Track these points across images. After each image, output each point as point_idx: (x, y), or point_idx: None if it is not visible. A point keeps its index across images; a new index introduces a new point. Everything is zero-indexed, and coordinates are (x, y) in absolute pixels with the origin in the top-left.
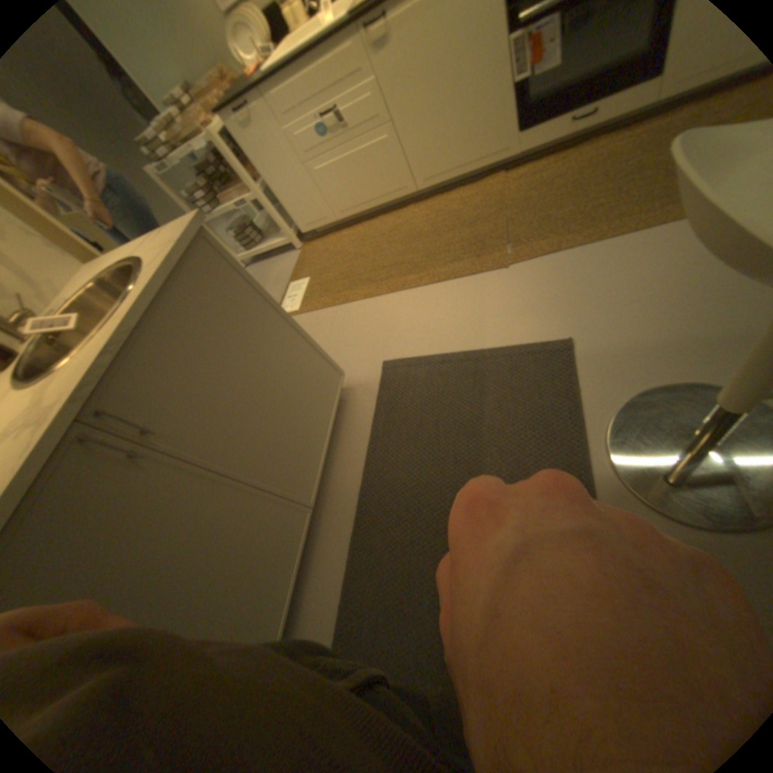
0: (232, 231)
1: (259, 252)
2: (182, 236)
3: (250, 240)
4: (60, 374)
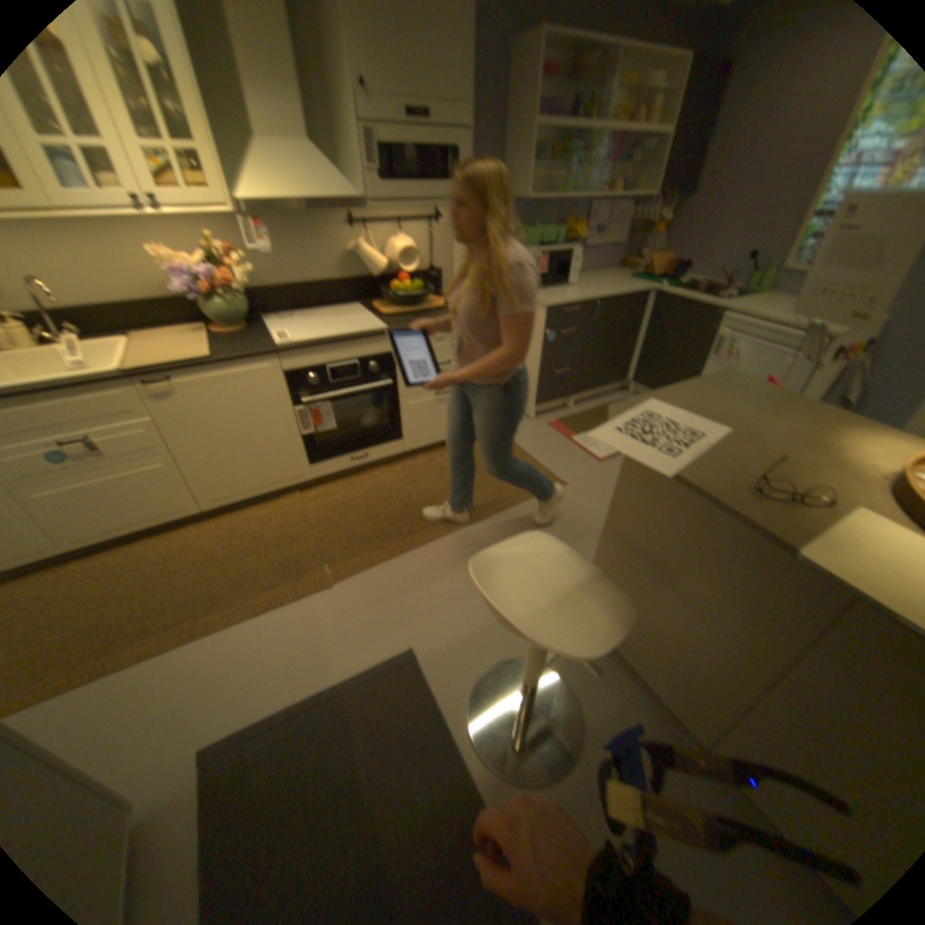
0: None
1: None
2: None
3: None
4: None
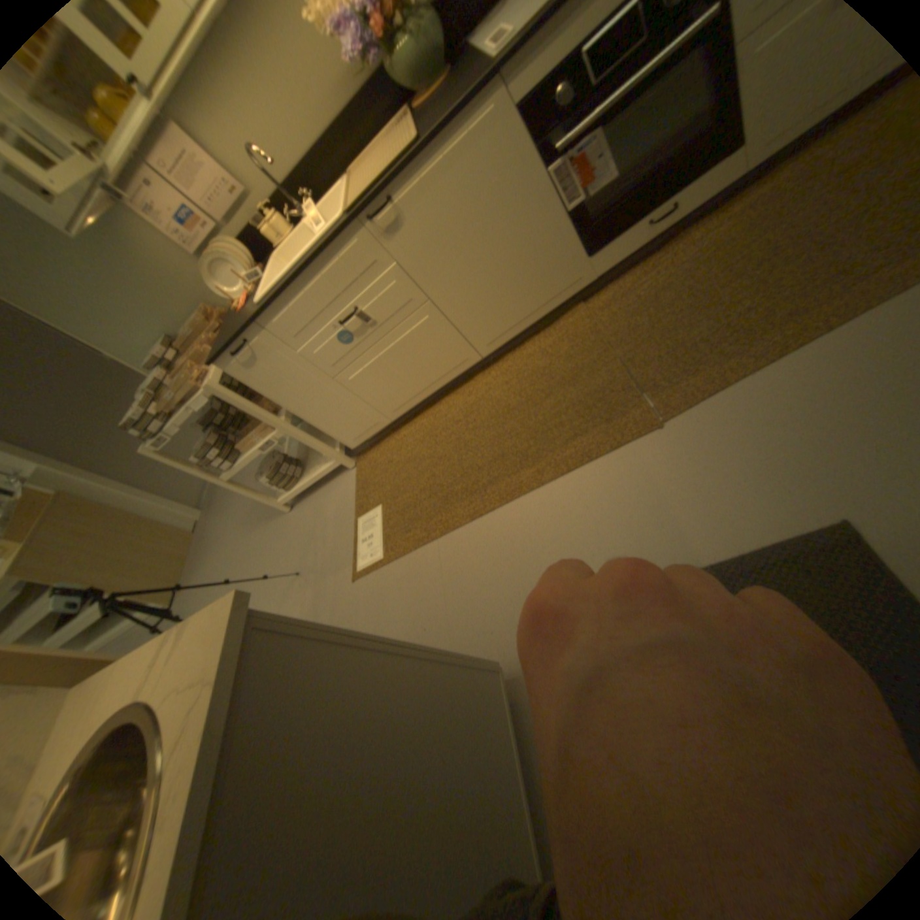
0: (268, 474)
1: (306, 486)
2: (226, 657)
3: (292, 476)
4: None
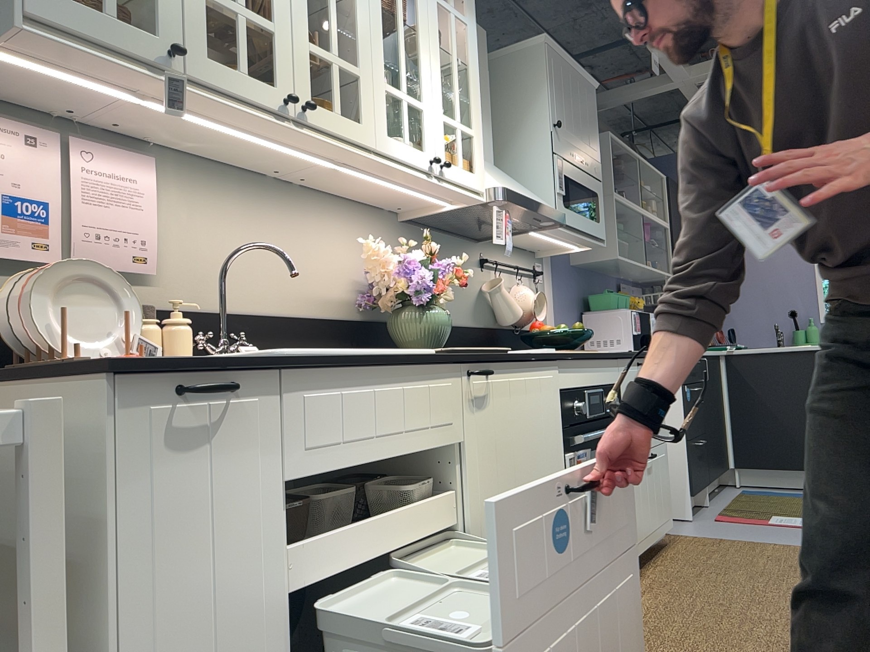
0: None
1: None
2: None
3: None
4: None
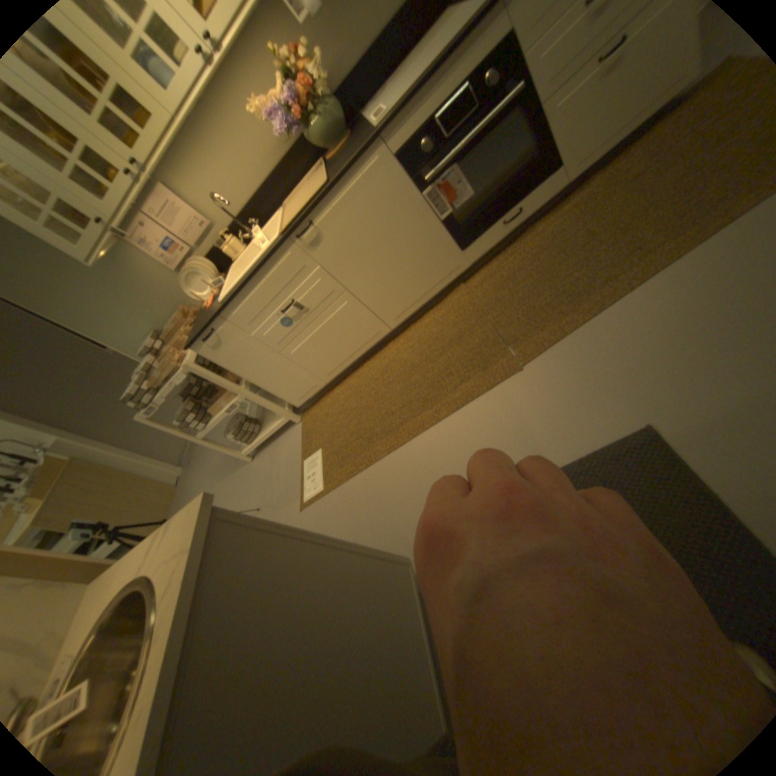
0: (233, 432)
1: (264, 439)
2: (198, 535)
3: (252, 433)
4: None
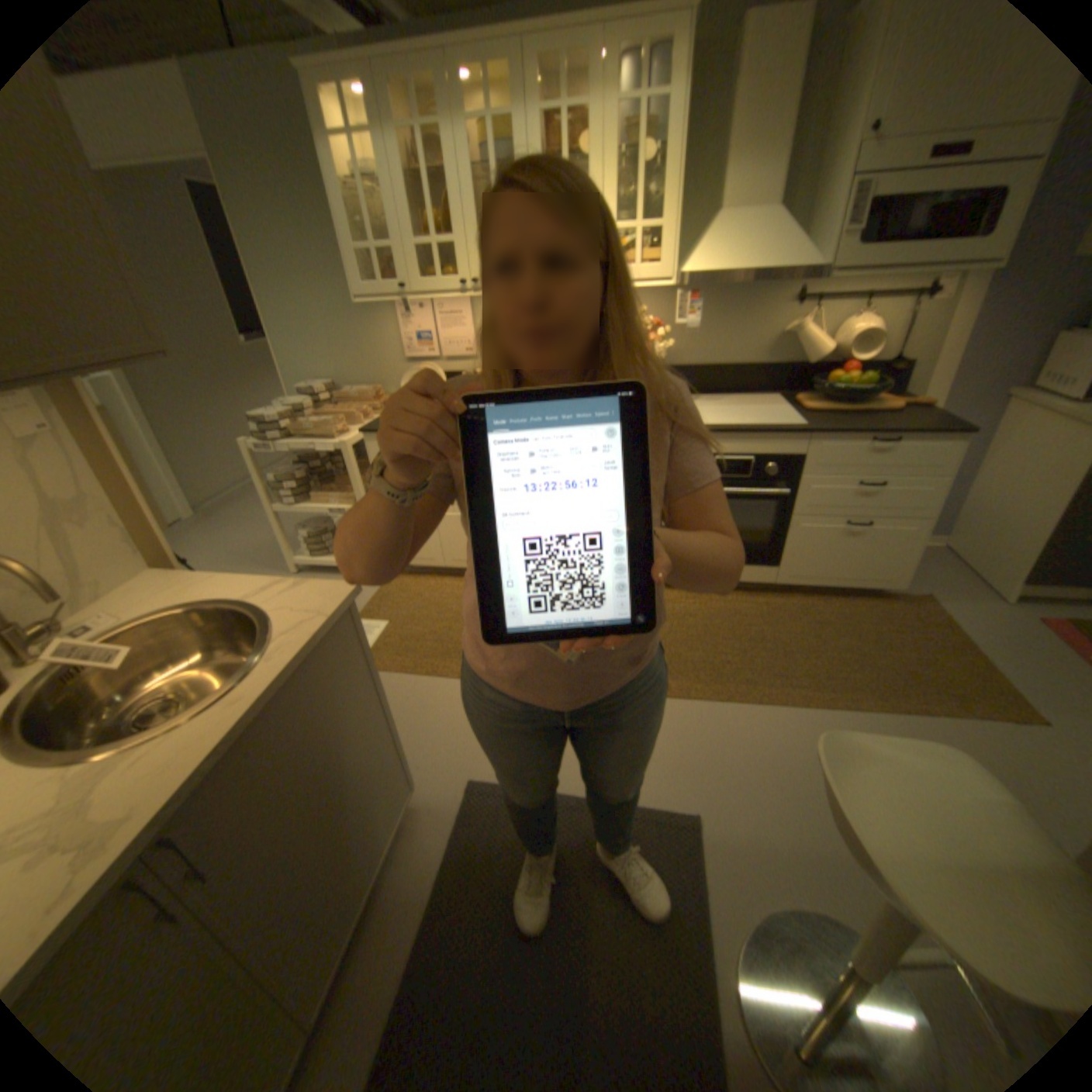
0: (309, 532)
1: (330, 565)
2: (339, 612)
3: (325, 549)
4: (134, 768)
